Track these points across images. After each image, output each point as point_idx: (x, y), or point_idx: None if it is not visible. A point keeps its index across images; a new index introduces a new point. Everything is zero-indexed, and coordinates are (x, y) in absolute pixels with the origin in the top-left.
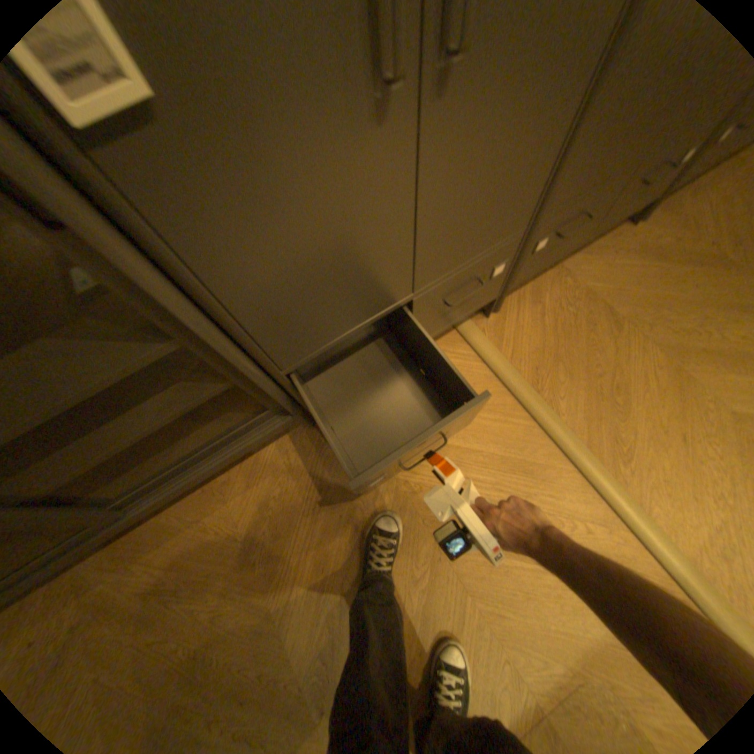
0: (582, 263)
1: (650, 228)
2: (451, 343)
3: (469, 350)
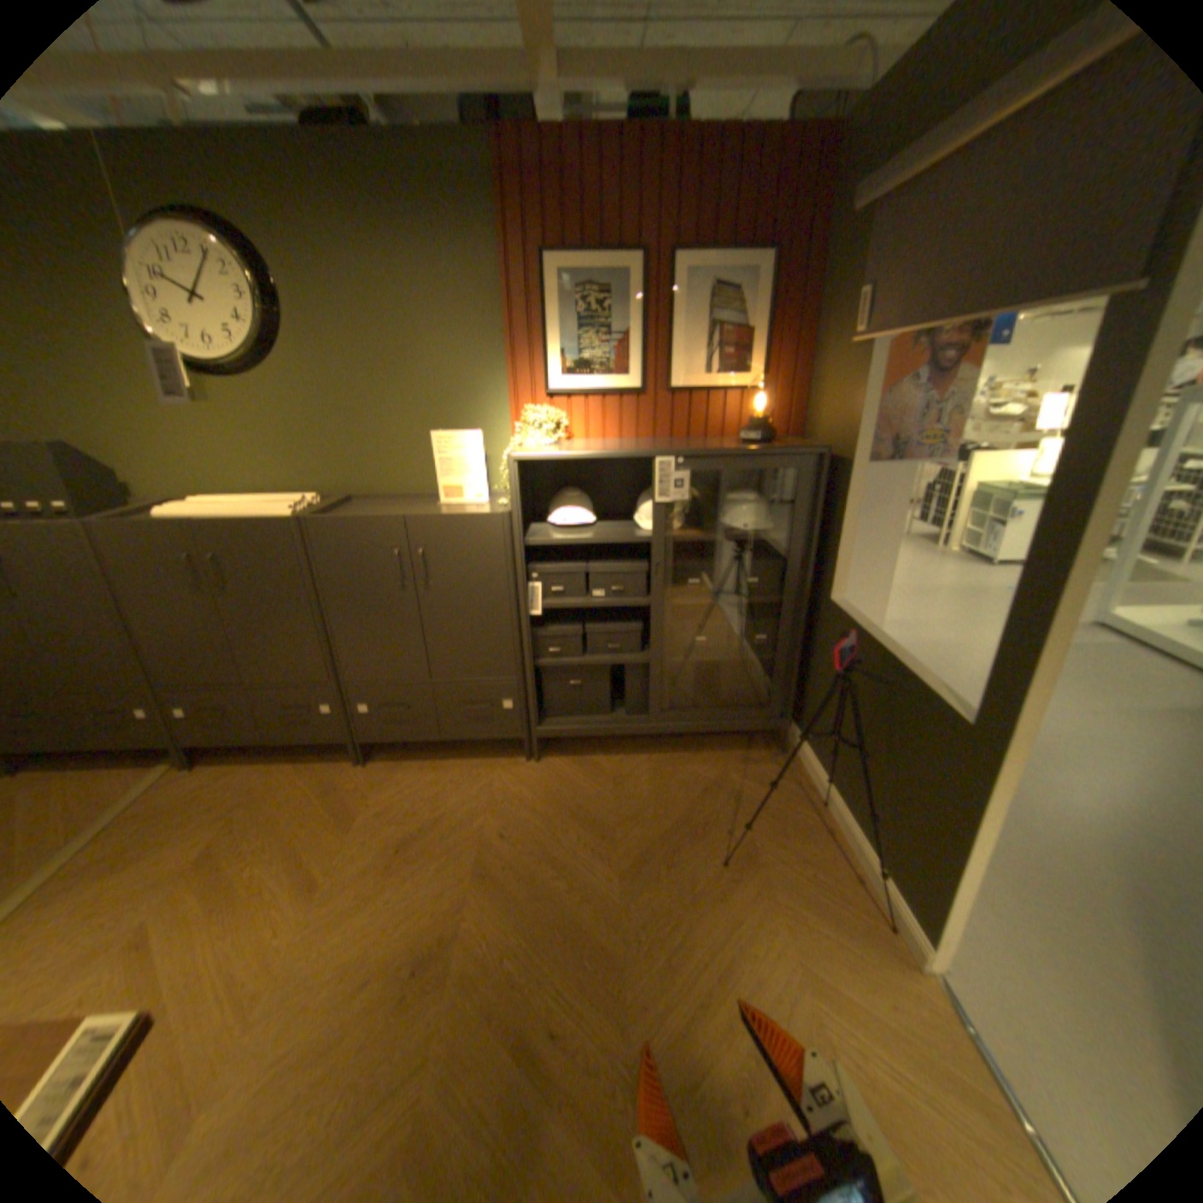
0: (283, 771)
1: (356, 774)
2: (137, 775)
3: (135, 784)
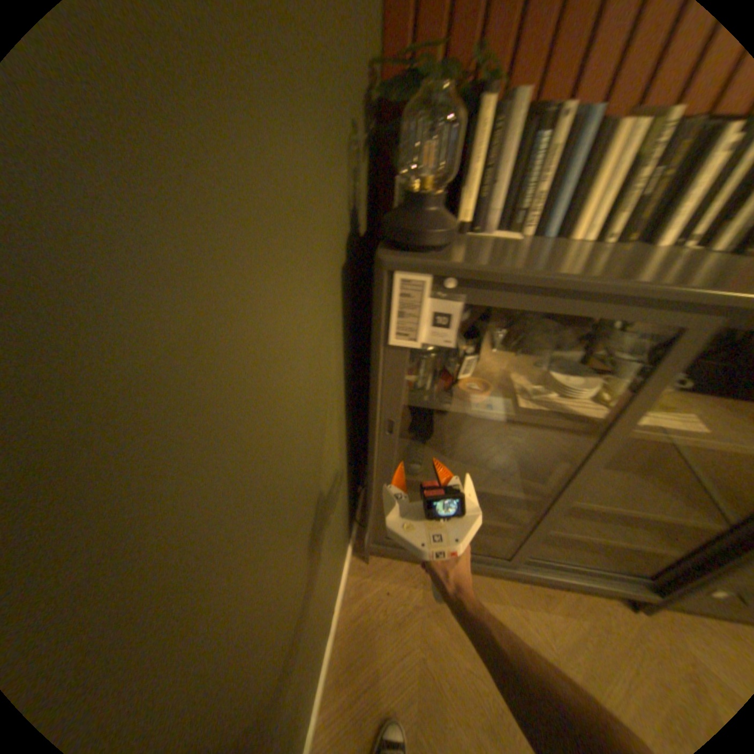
0: None
1: None
2: None
3: None
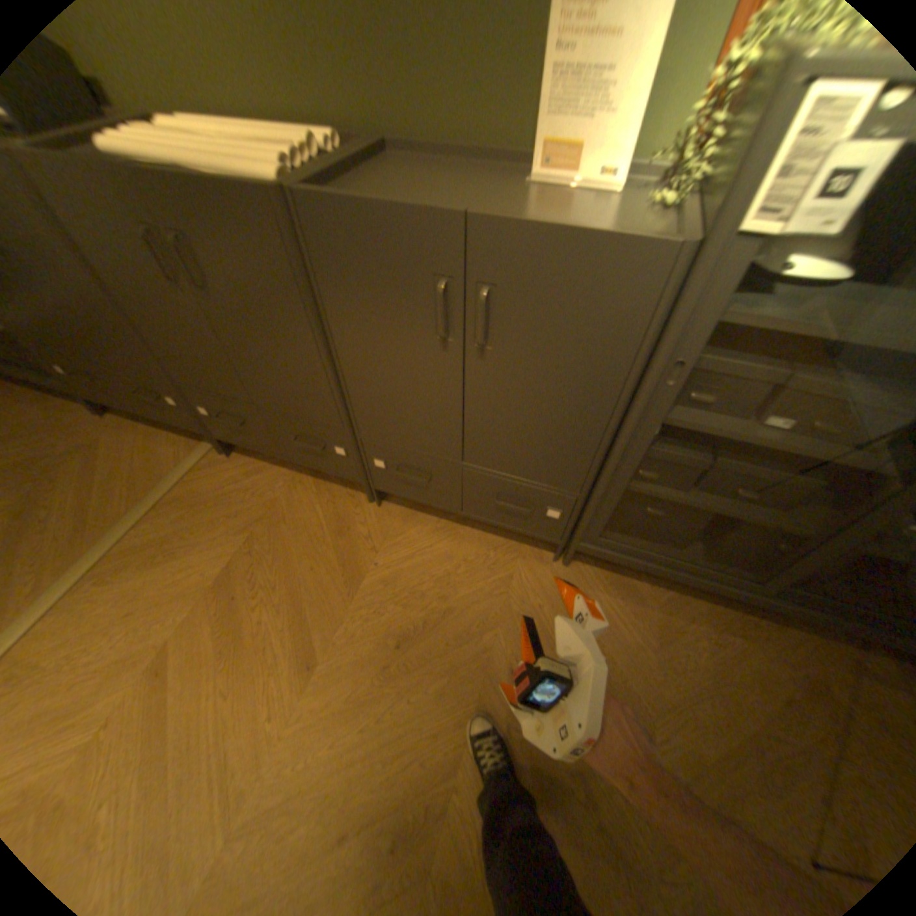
0: (305, 485)
1: (371, 513)
2: (188, 447)
3: (185, 457)
